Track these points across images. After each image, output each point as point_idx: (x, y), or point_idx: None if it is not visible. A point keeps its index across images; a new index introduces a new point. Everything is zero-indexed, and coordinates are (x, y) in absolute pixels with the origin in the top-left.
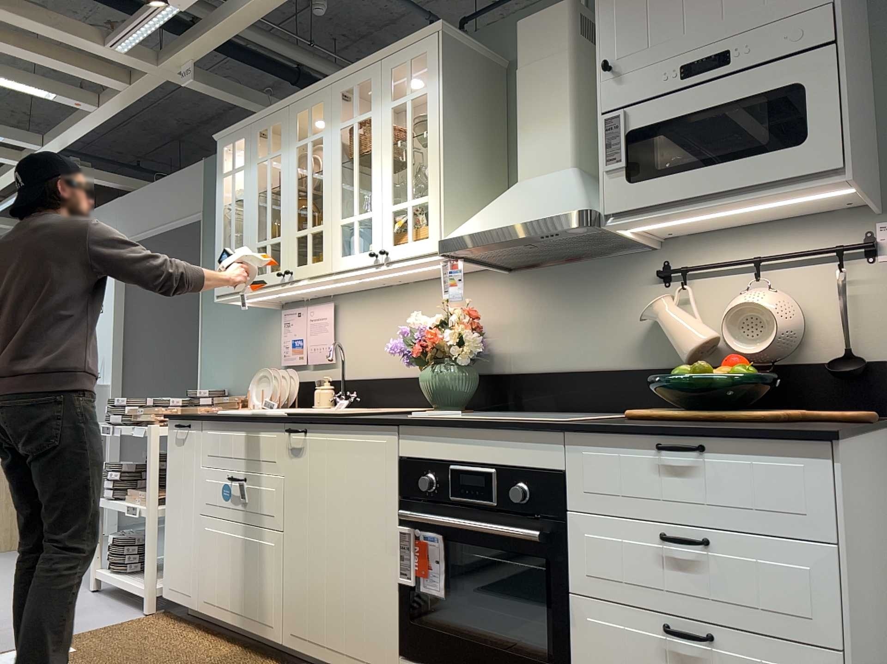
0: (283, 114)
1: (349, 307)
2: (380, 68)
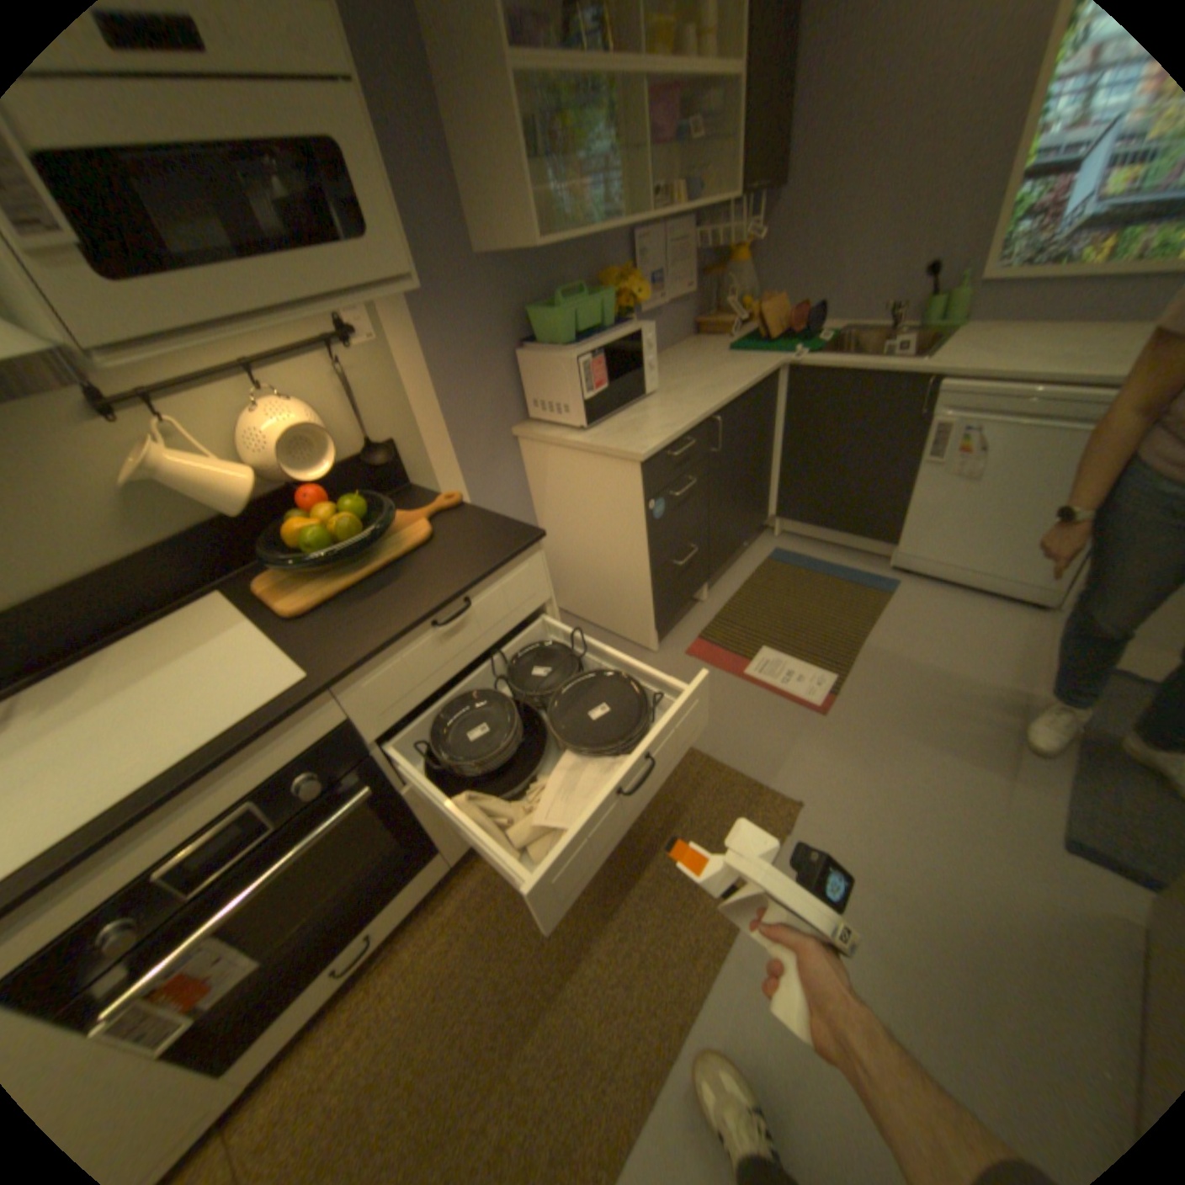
0: None
1: None
2: None
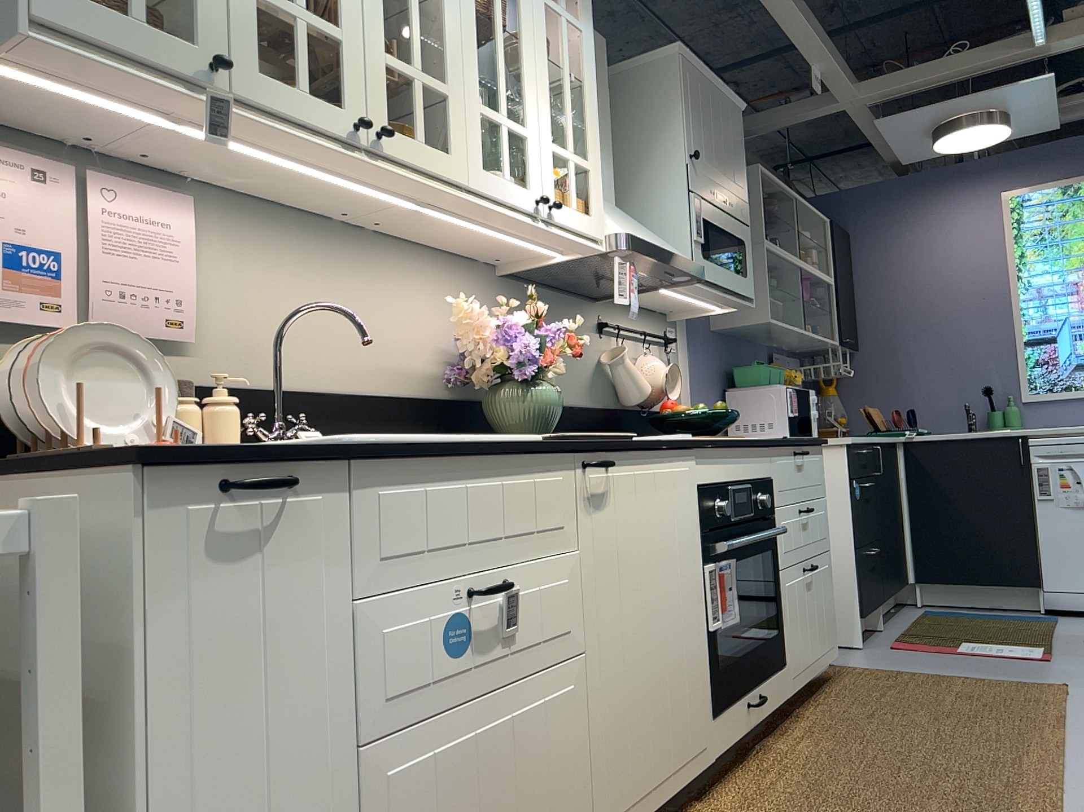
0: None
1: (227, 224)
2: None
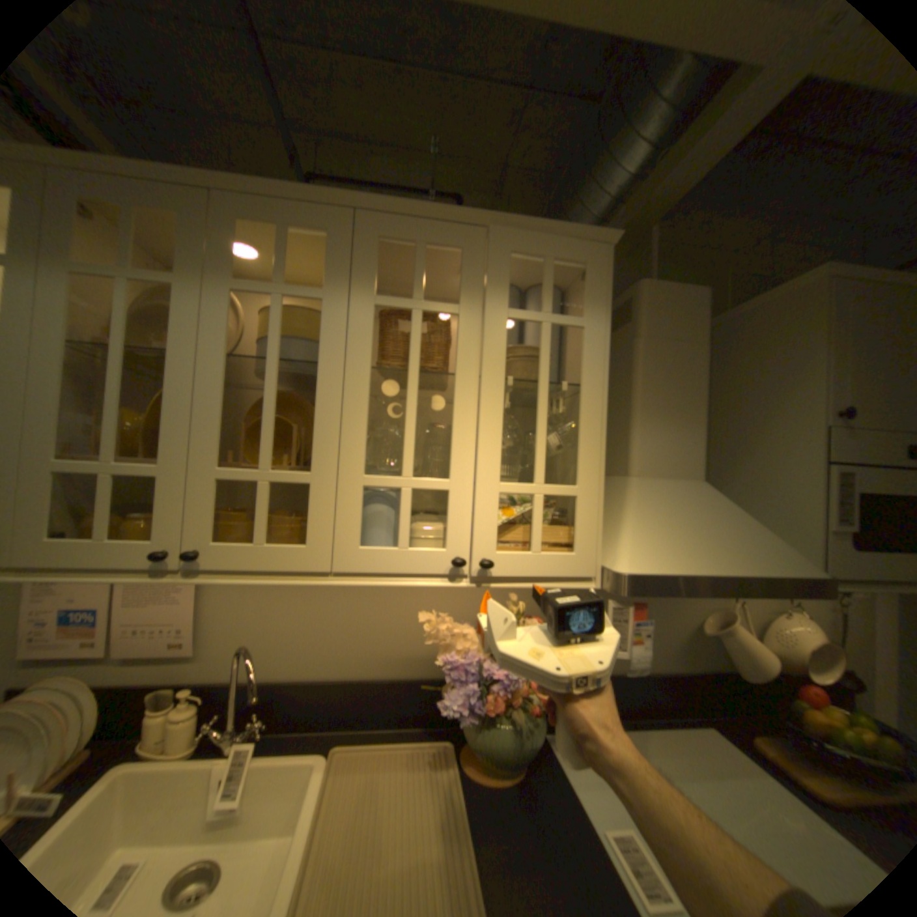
0: (189, 194)
1: None
2: (487, 235)
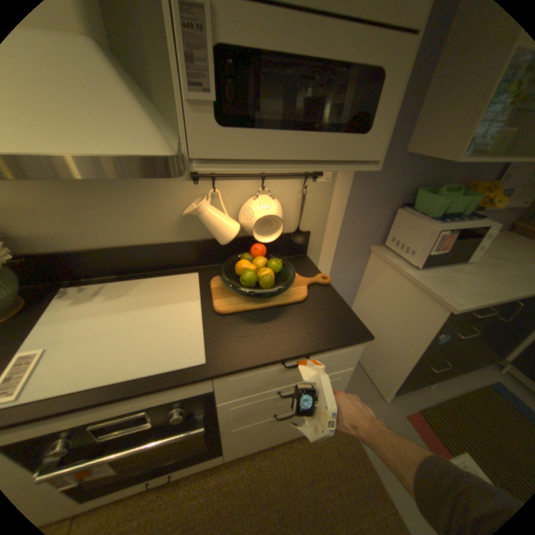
0: None
1: None
2: None
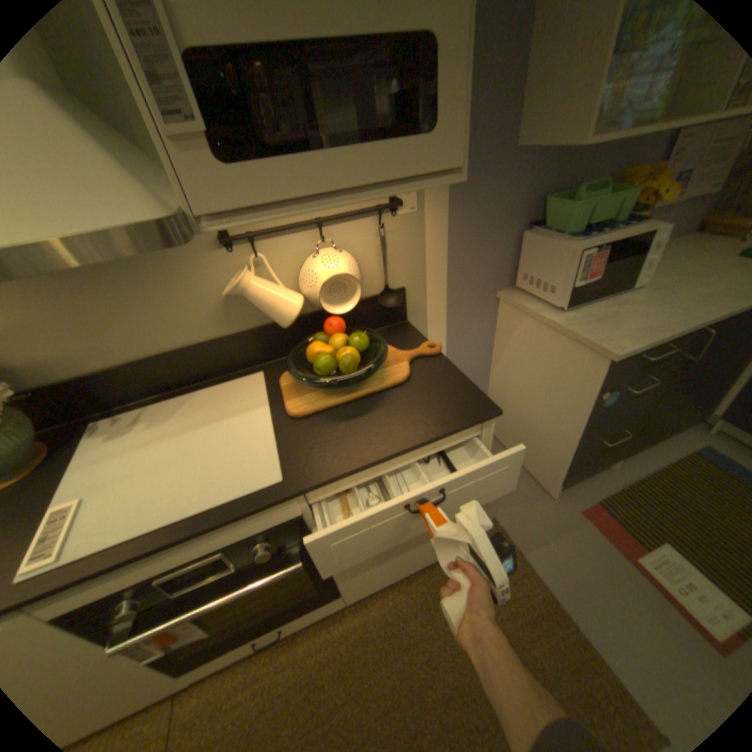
0: None
1: None
2: None
